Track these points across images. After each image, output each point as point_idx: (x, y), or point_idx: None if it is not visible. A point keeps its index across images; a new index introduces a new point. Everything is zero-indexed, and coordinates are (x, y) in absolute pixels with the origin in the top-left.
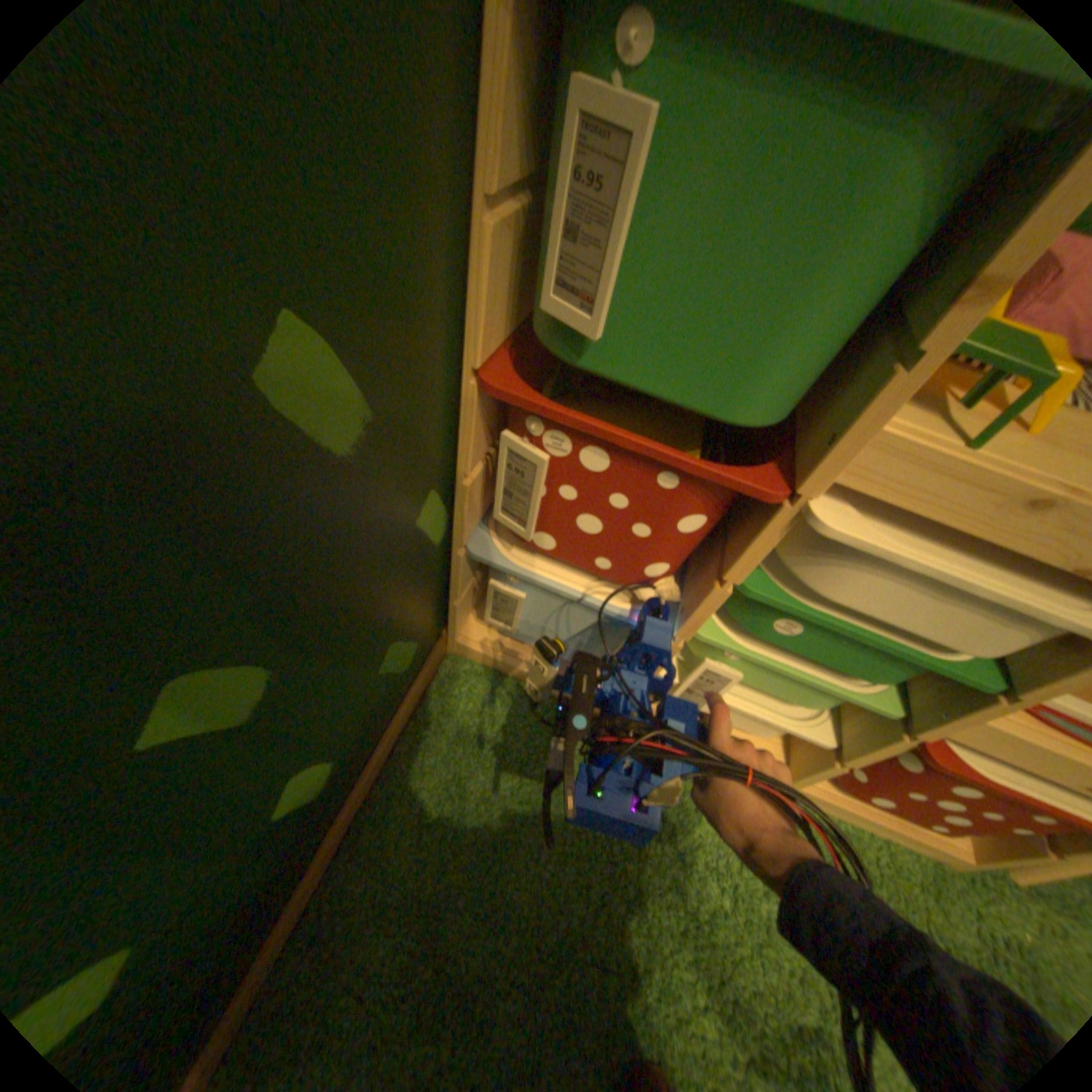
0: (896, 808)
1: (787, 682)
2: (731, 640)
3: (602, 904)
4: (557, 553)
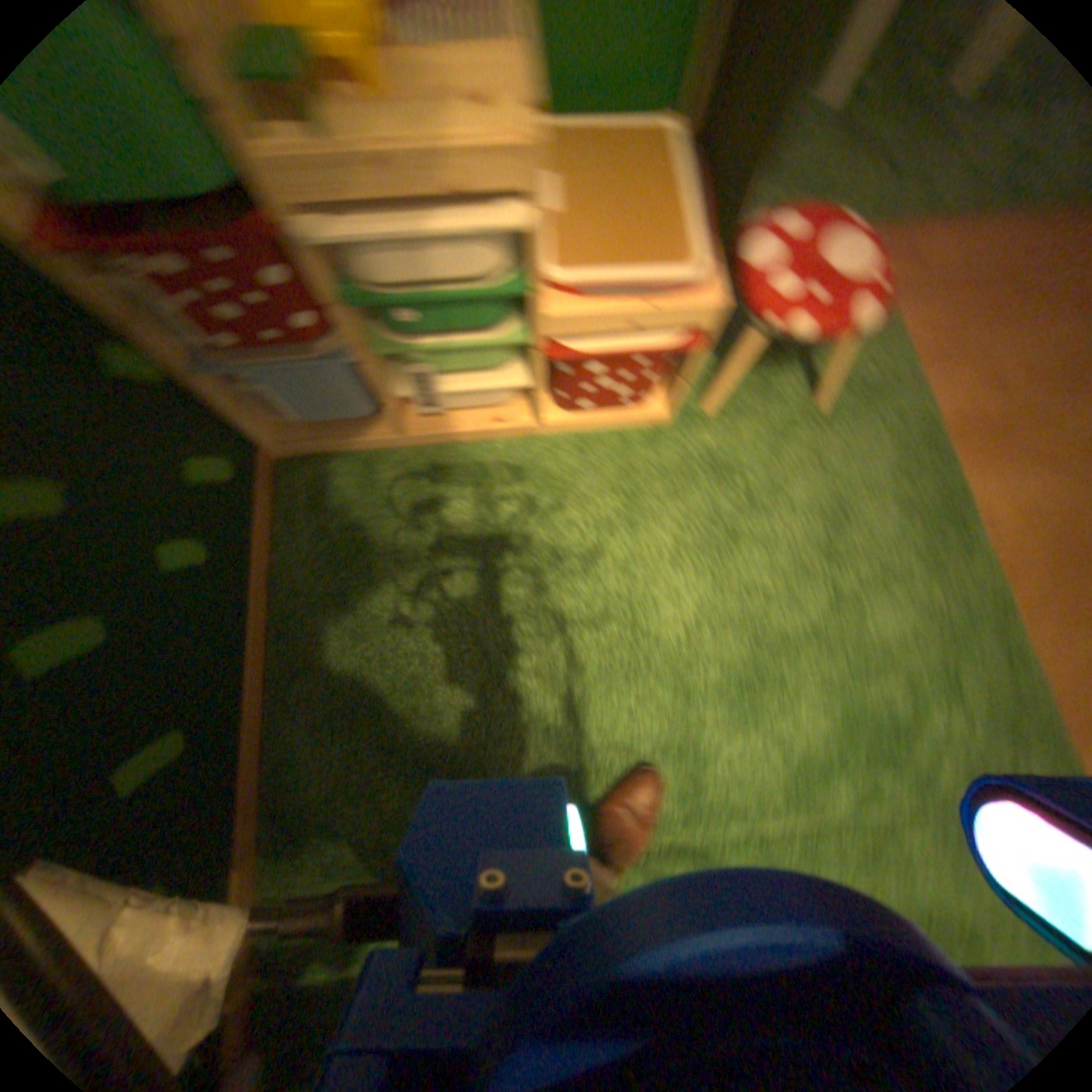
0: (597, 404)
1: (460, 354)
2: (396, 343)
3: (430, 546)
4: (228, 341)
